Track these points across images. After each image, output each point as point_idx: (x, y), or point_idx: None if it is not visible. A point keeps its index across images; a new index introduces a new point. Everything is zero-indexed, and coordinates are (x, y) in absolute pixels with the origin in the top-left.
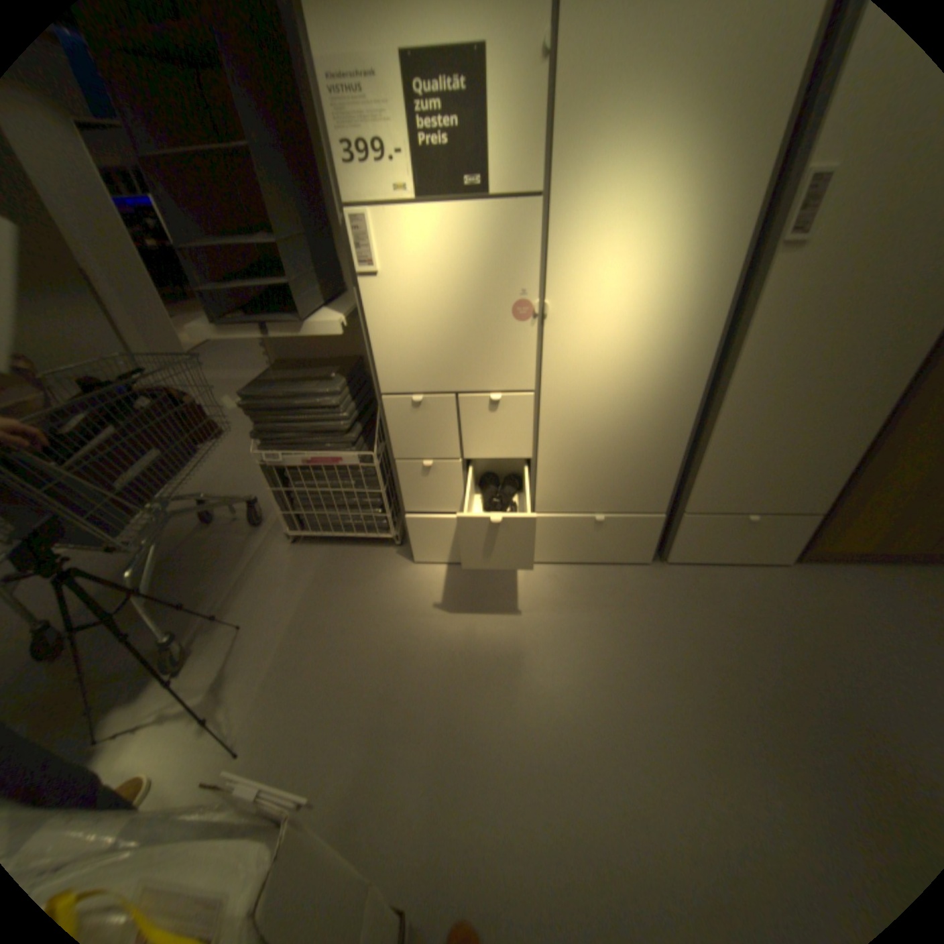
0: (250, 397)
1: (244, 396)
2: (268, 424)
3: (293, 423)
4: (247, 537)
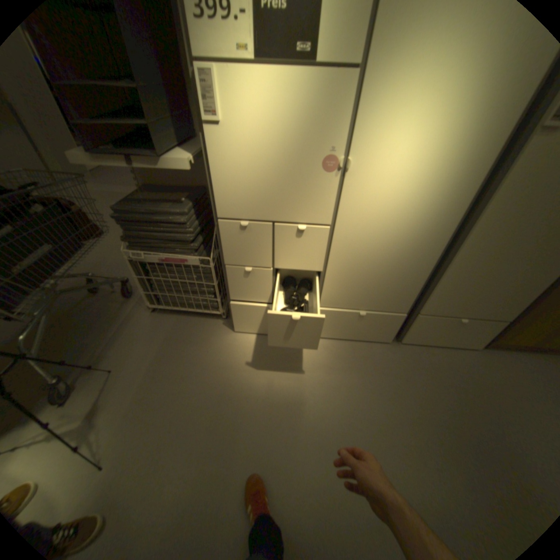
0: (120, 210)
1: (116, 209)
2: (134, 231)
3: (153, 232)
4: (121, 305)
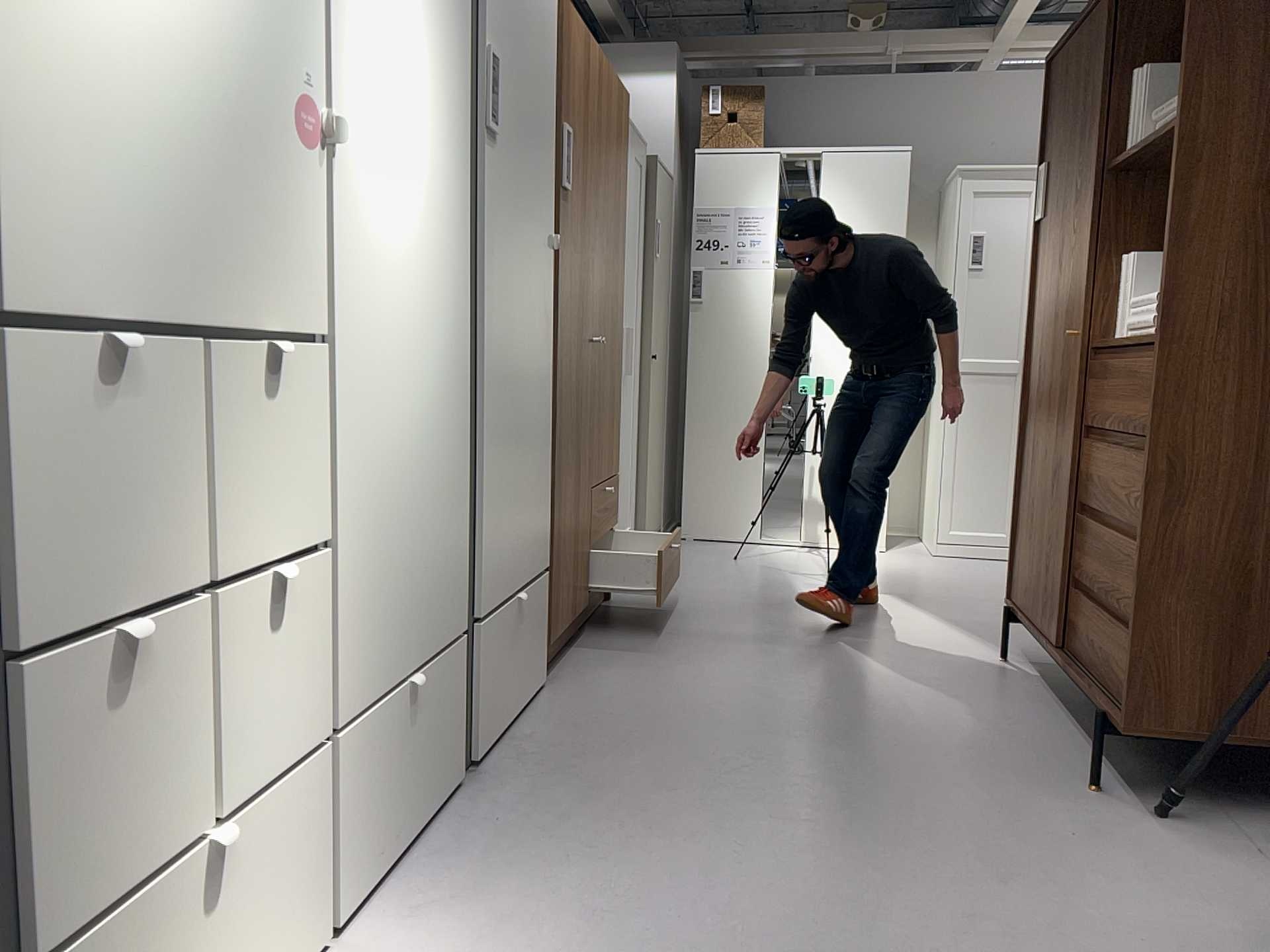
0: None
1: None
2: None
3: None
4: None
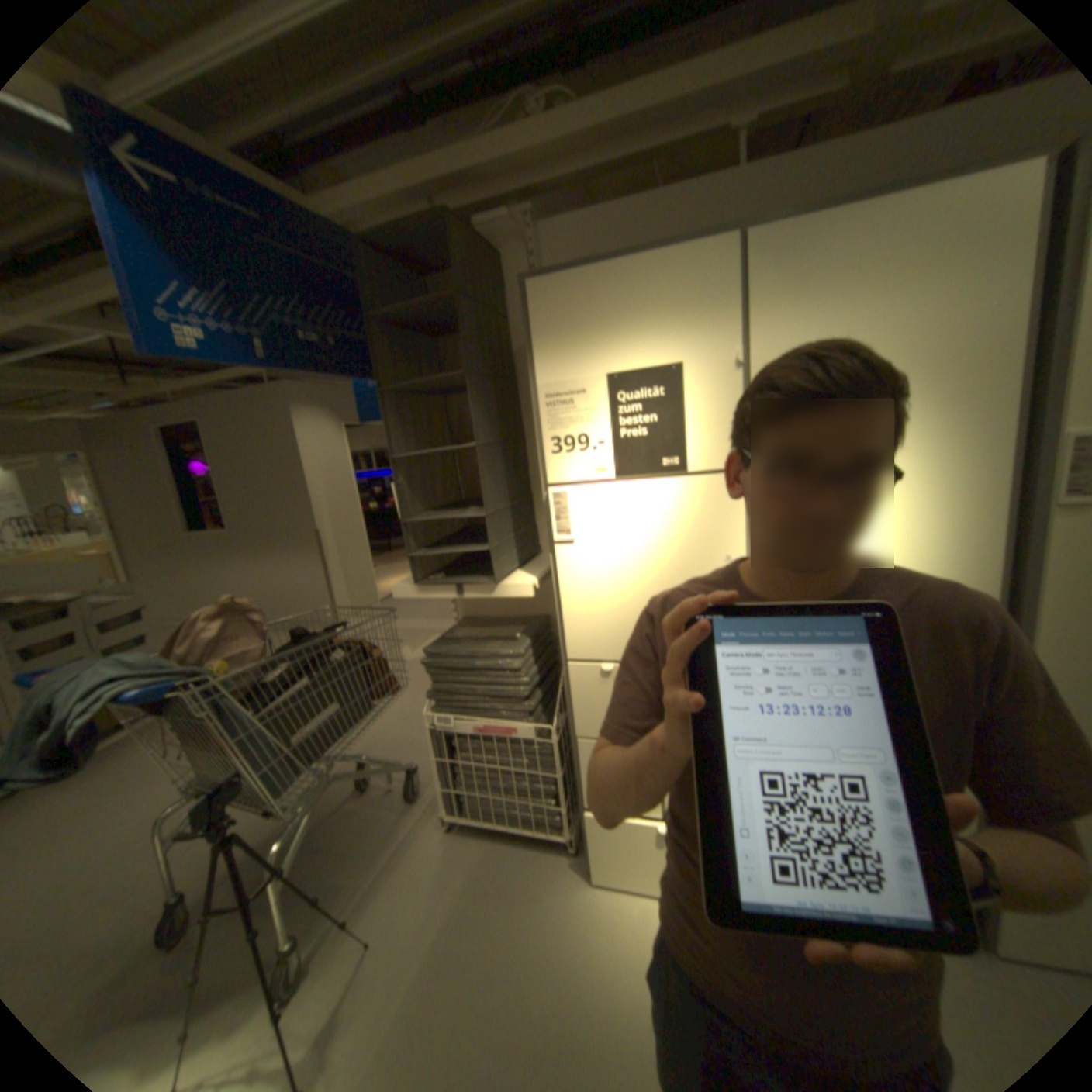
0: (433, 653)
1: (427, 652)
2: (445, 683)
3: (470, 684)
4: (397, 815)
